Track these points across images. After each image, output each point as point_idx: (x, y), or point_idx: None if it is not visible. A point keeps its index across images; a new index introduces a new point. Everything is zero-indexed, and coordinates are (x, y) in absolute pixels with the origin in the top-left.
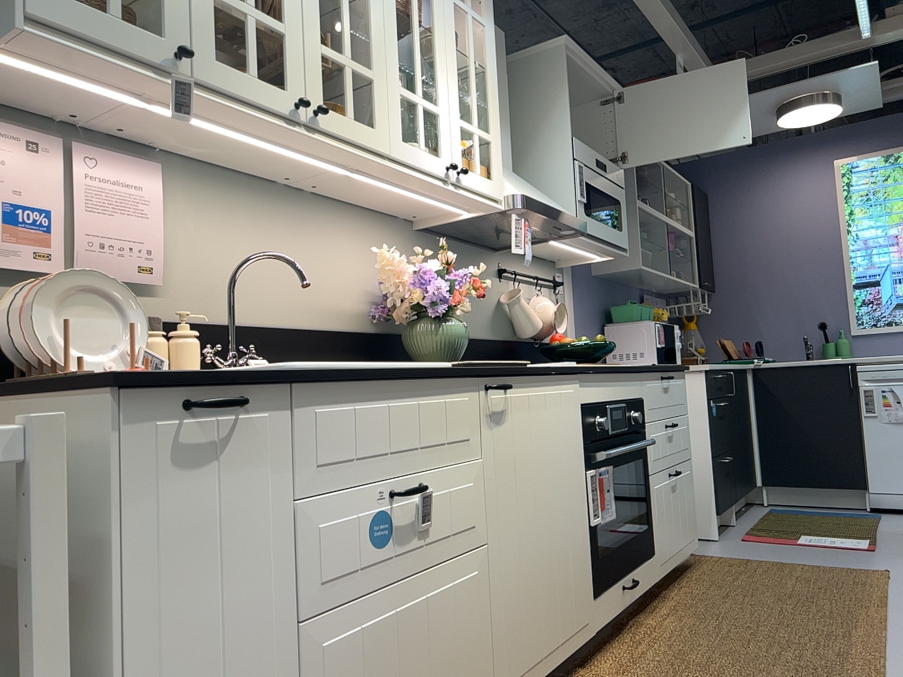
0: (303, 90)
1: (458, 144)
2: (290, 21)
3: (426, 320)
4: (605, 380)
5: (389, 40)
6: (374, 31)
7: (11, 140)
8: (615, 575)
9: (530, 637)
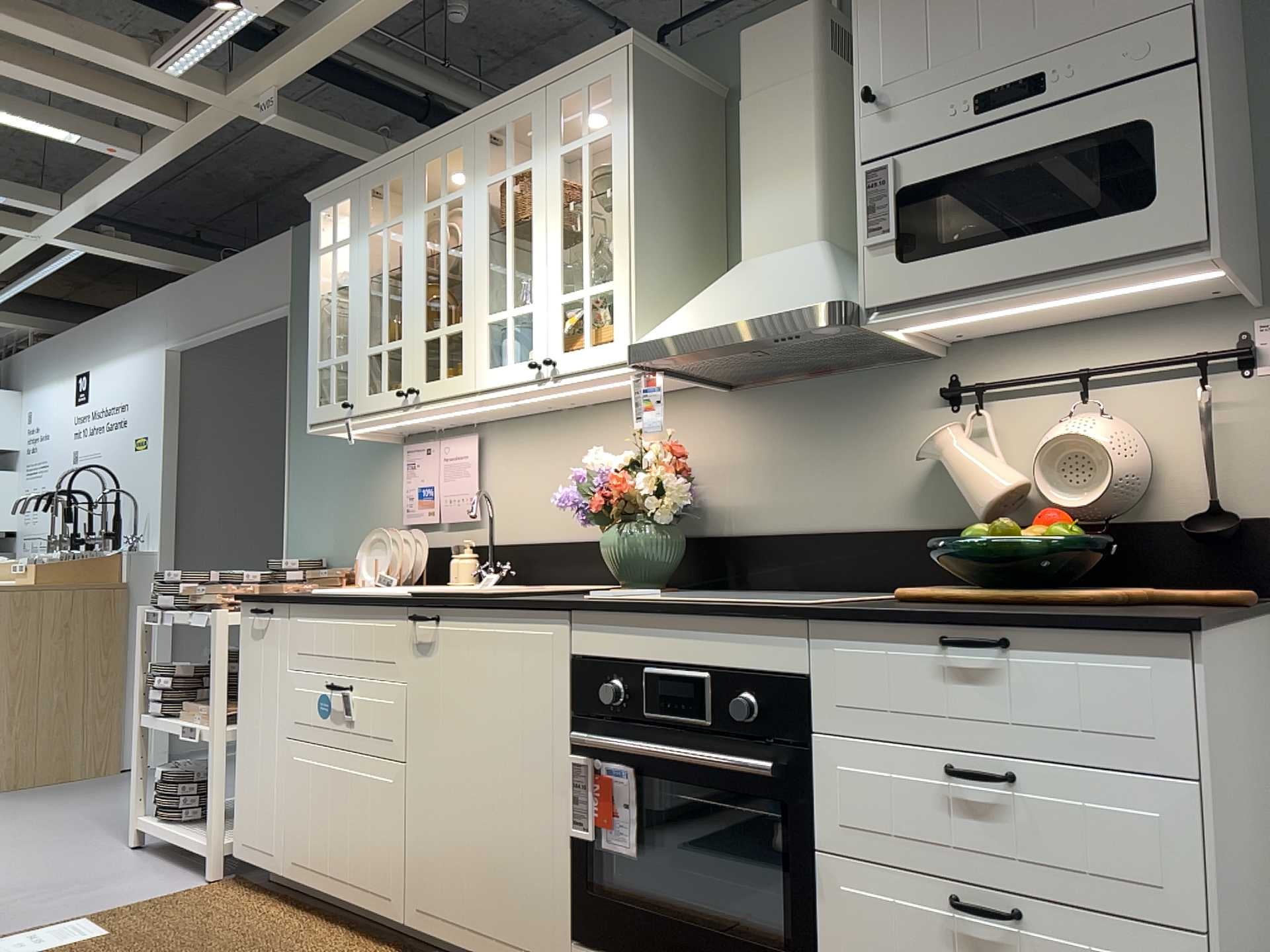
0: (410, 379)
1: (556, 326)
2: (404, 333)
3: (607, 529)
4: (643, 625)
5: (477, 278)
6: (463, 282)
7: (420, 451)
8: (634, 950)
9: (446, 888)
